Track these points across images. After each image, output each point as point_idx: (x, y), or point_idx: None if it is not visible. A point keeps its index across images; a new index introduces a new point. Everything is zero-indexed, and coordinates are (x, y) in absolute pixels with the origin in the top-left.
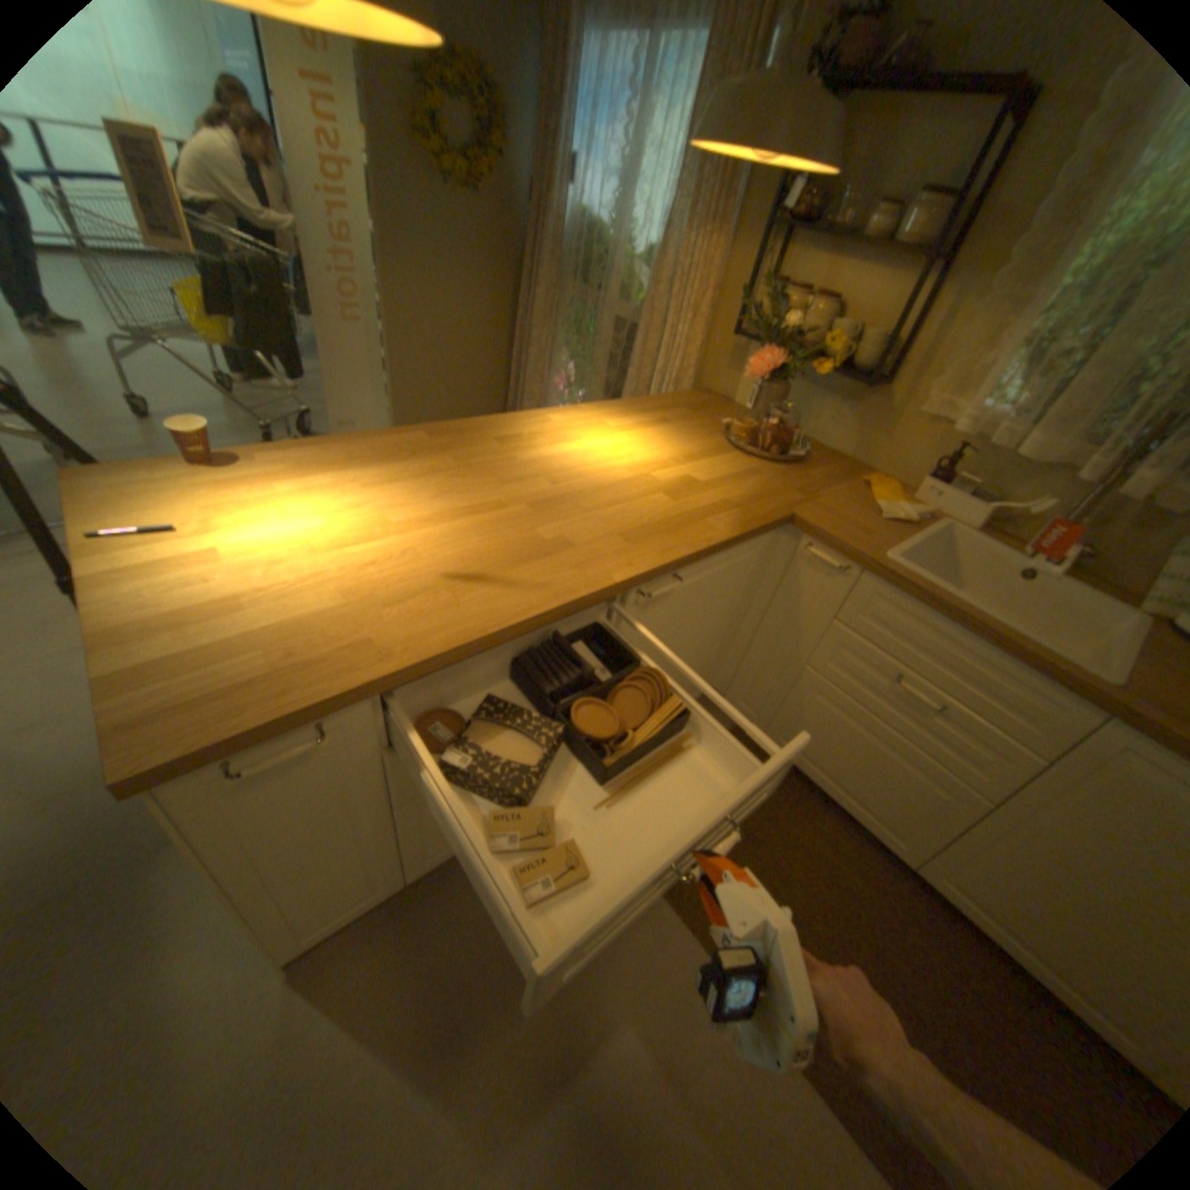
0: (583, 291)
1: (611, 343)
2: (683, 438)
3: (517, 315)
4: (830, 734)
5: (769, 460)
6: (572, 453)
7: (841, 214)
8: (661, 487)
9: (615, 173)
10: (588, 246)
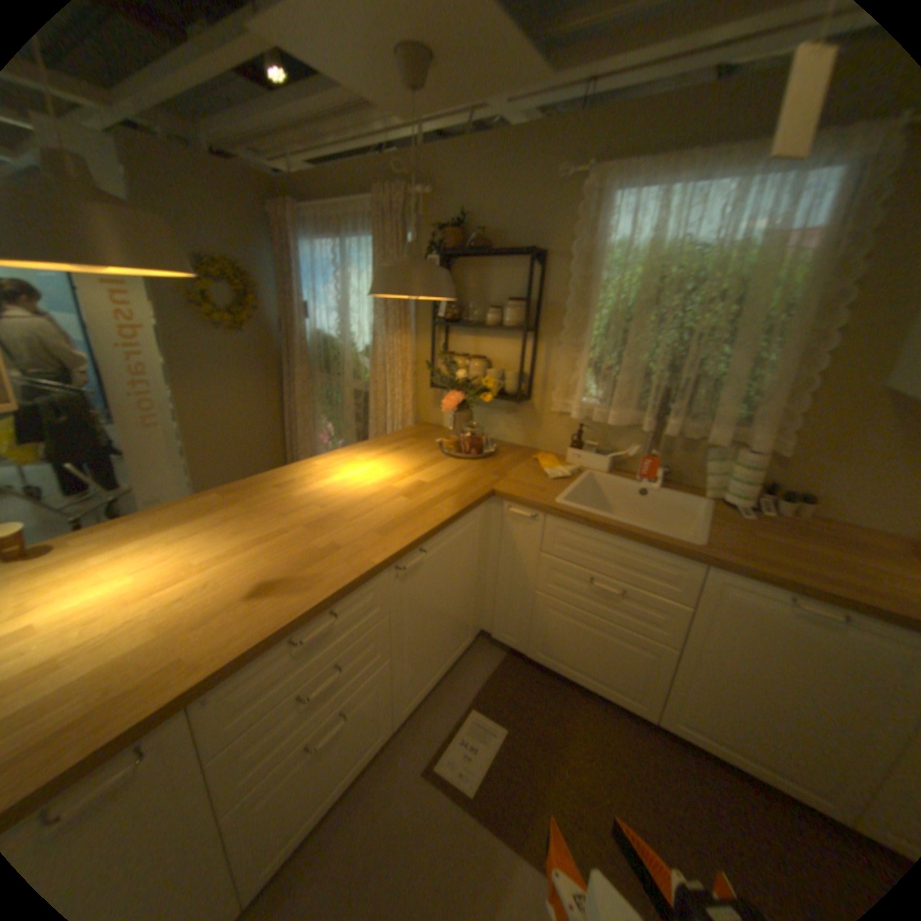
0: (329, 377)
1: (355, 405)
2: (413, 456)
3: (286, 399)
4: (568, 637)
5: (473, 458)
6: (335, 483)
7: (473, 315)
8: (402, 491)
9: (336, 308)
10: (328, 350)
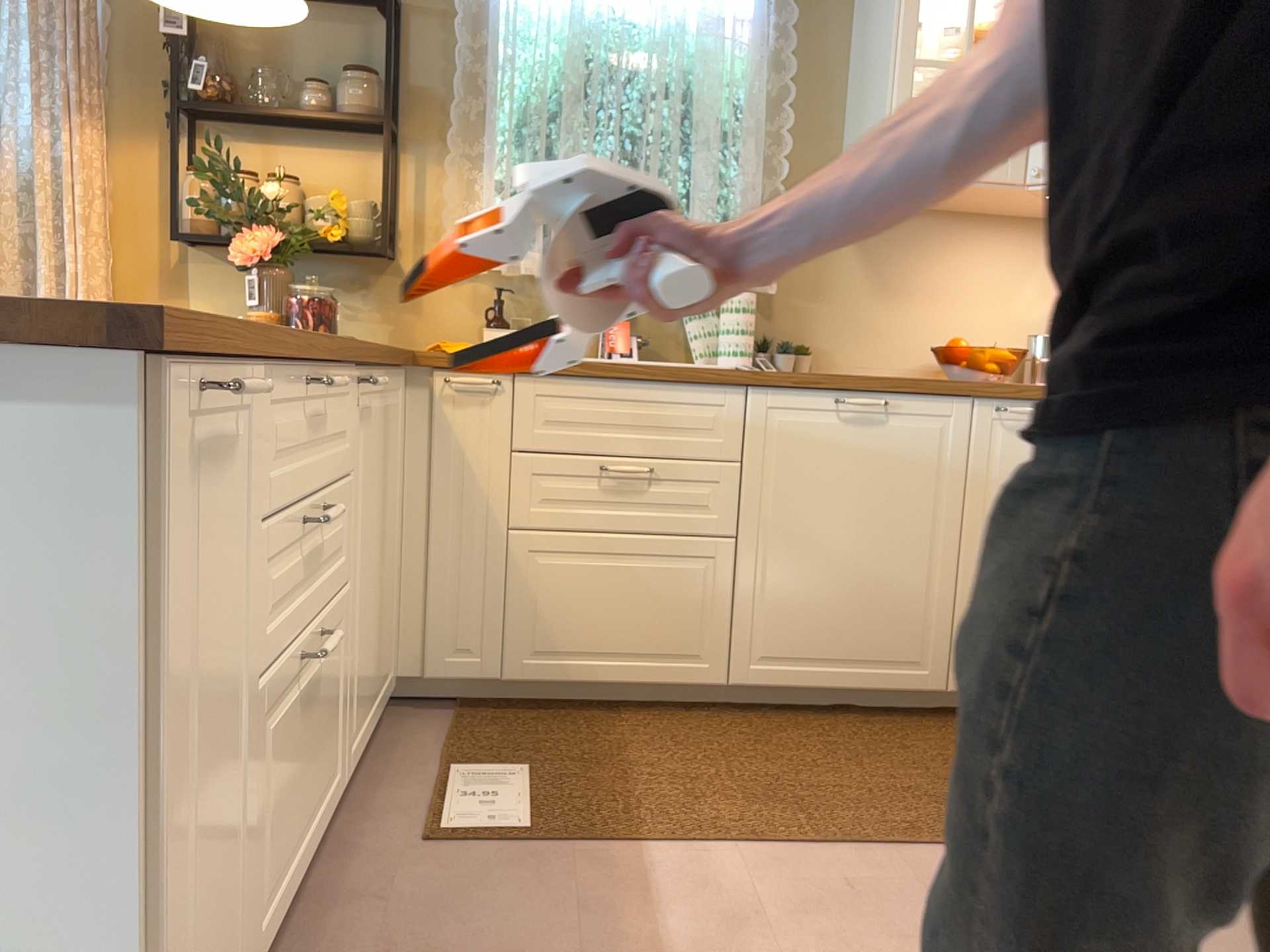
0: None
1: None
2: None
3: None
4: (573, 597)
5: None
6: None
7: (260, 106)
8: None
9: None
10: None
